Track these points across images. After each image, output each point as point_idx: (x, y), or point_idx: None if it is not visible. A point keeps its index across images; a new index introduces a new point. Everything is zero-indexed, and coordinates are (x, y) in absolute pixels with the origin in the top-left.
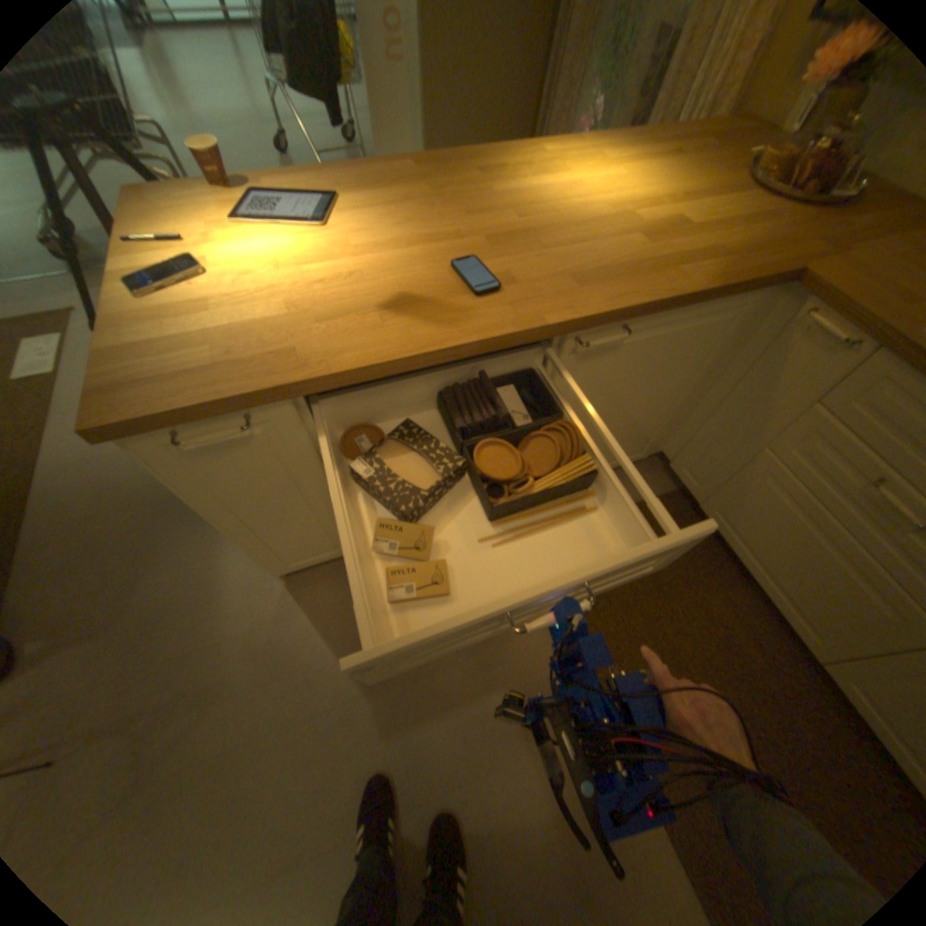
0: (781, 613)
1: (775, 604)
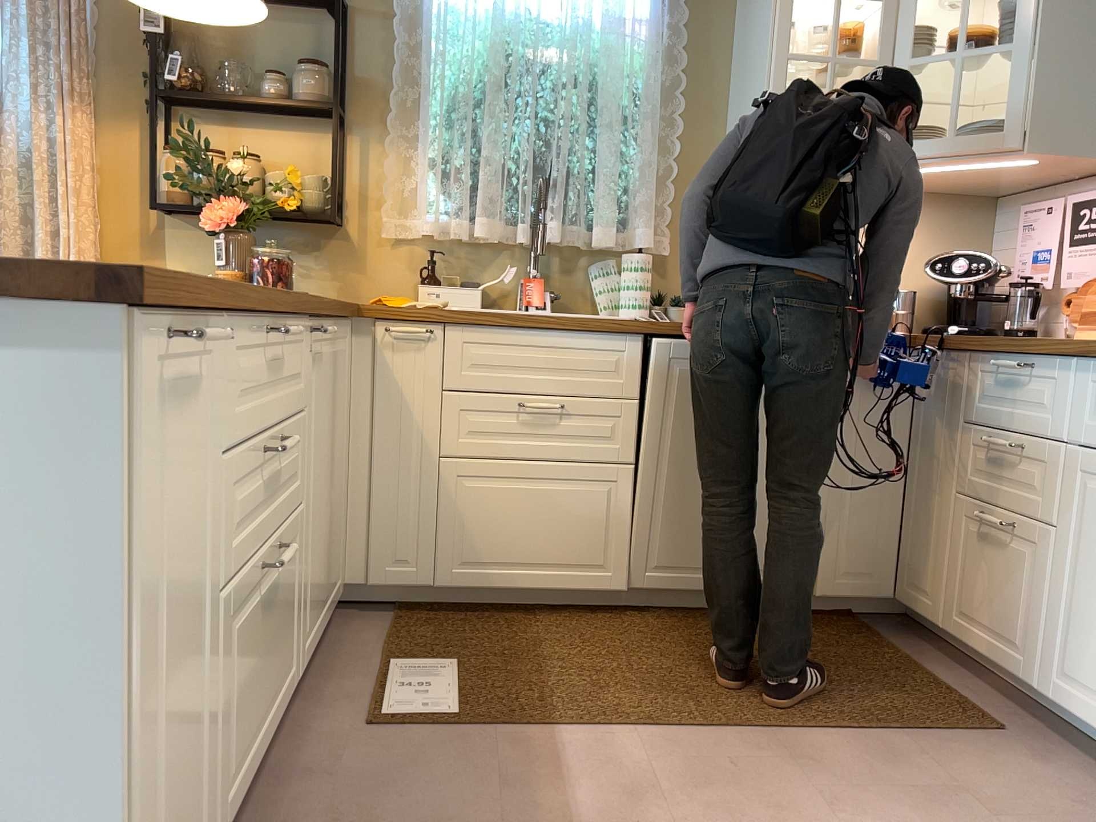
0: (571, 590)
1: (562, 590)
